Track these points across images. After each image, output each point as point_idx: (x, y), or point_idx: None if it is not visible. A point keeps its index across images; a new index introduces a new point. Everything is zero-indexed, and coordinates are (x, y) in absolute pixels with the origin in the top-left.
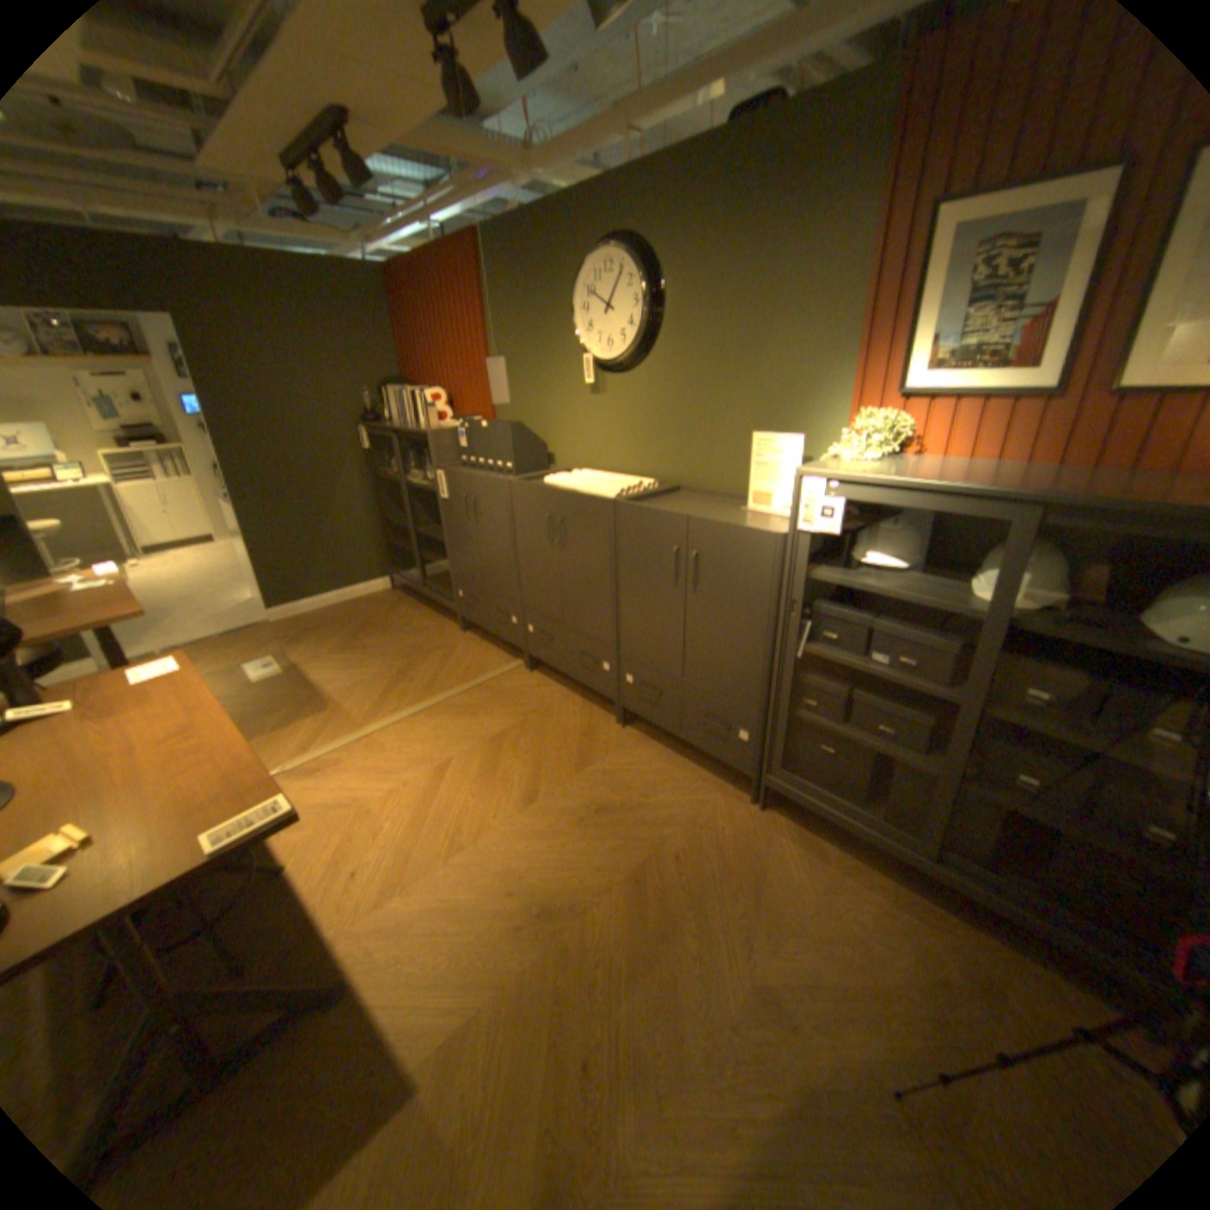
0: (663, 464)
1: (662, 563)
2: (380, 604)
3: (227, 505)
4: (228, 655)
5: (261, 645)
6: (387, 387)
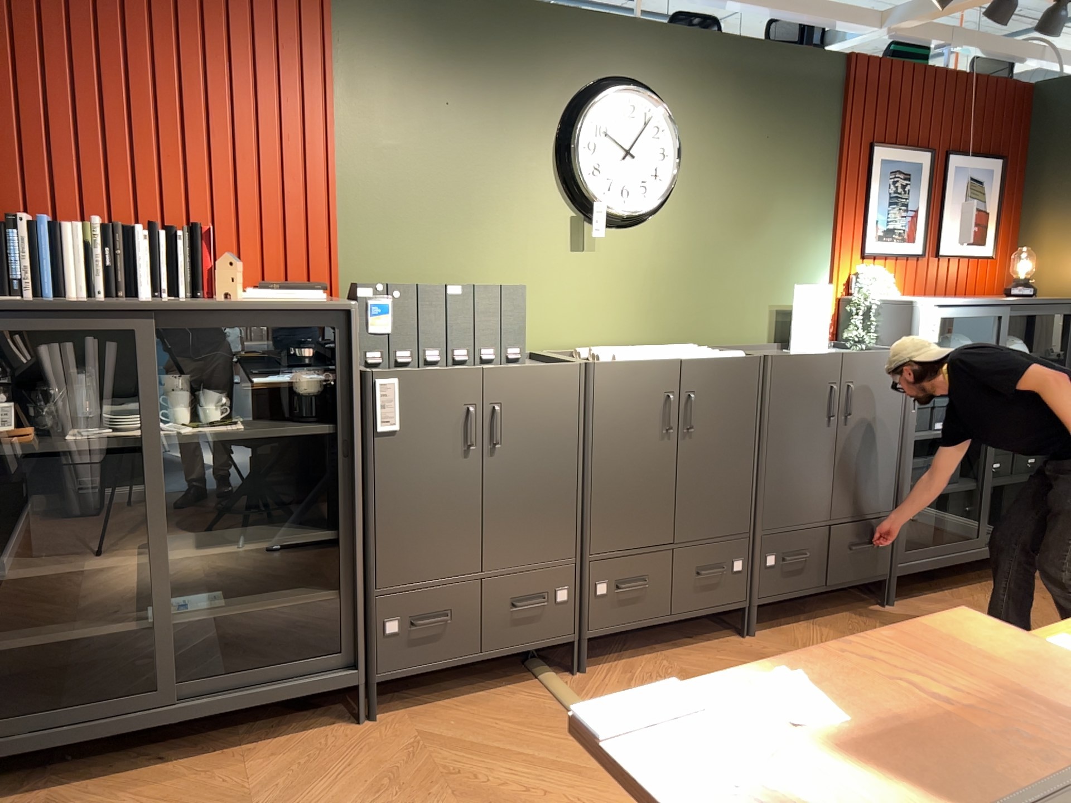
0: (672, 326)
1: (817, 406)
2: None
3: None
4: None
5: None
6: None
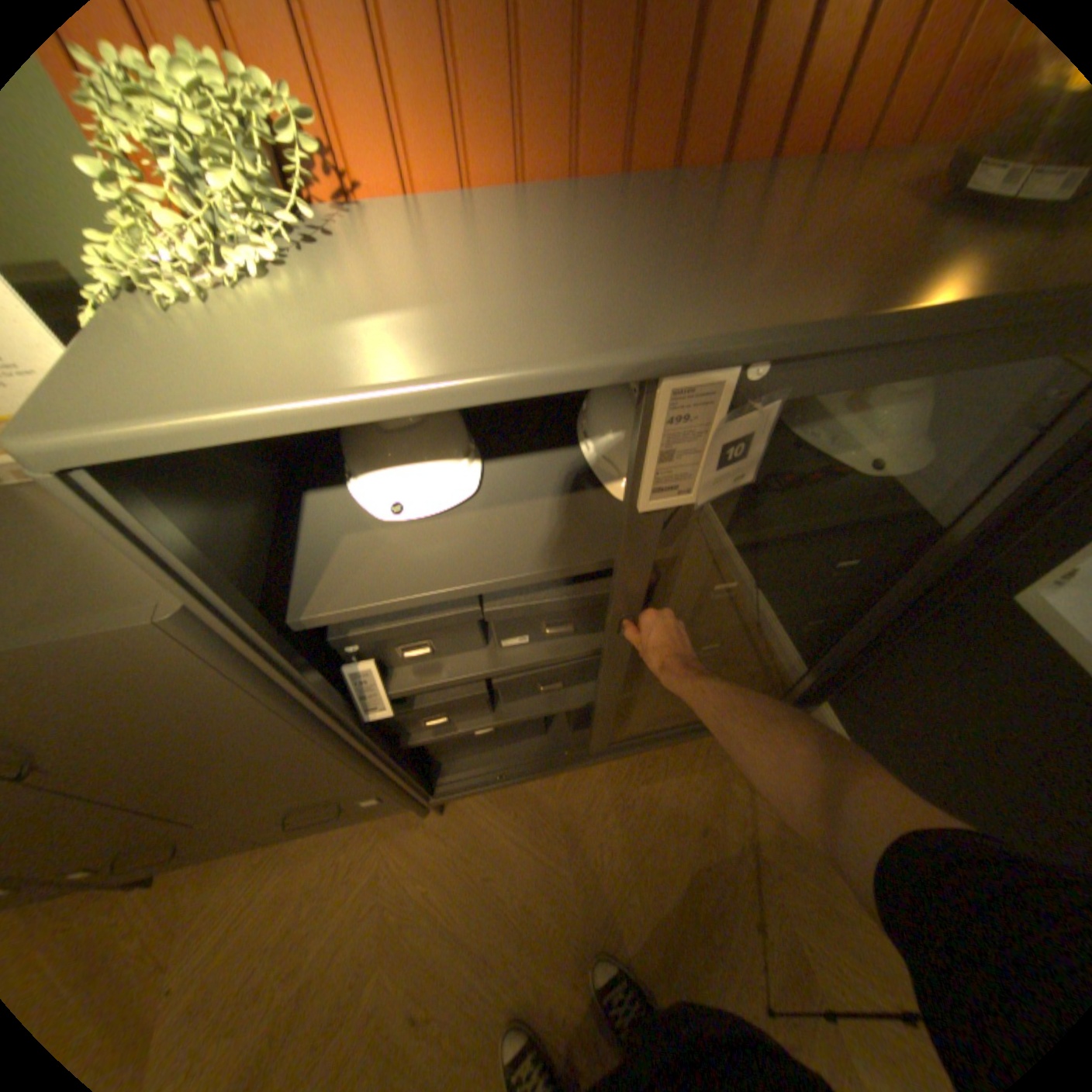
0: None
1: None
2: None
3: None
4: None
5: None
6: None
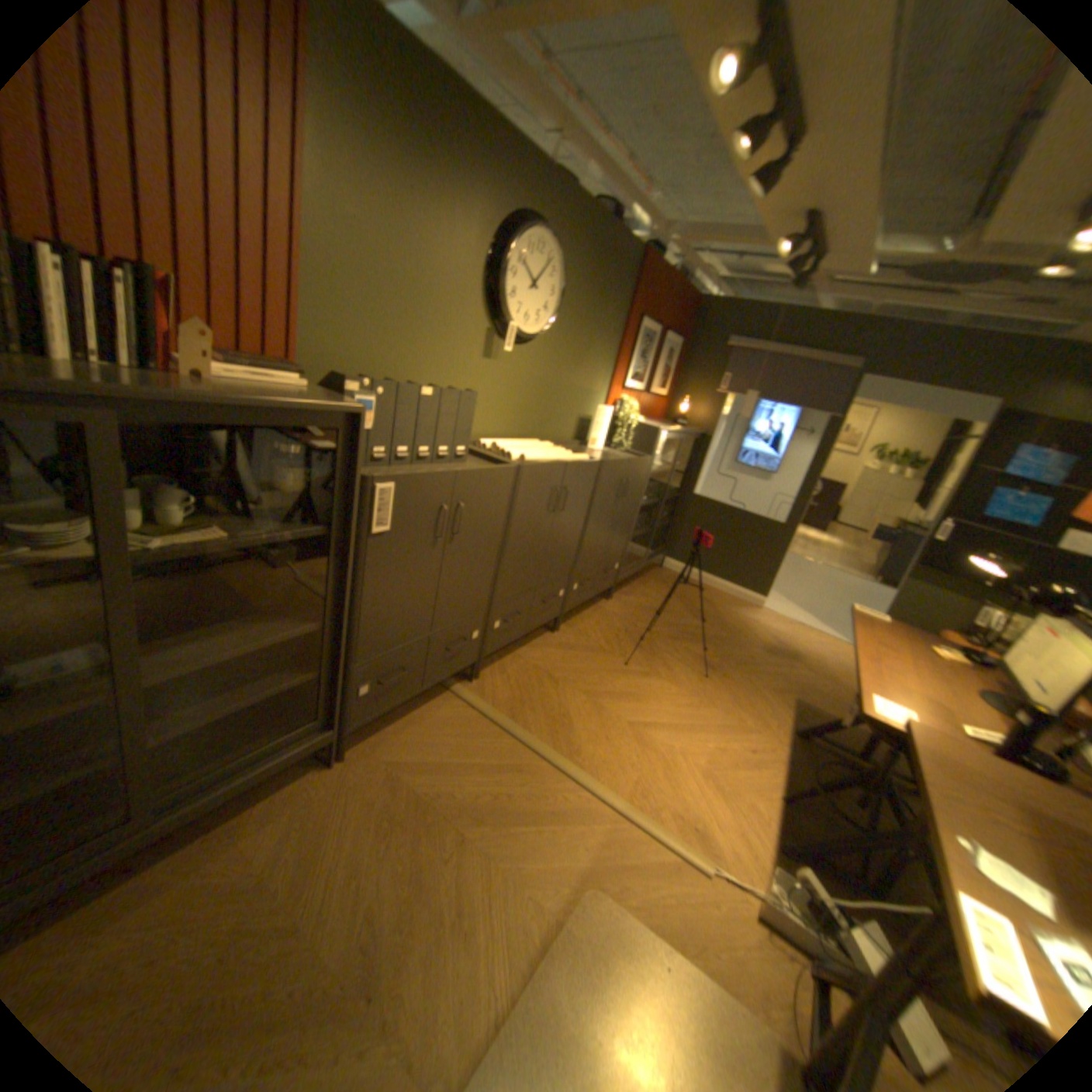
0: (528, 425)
1: (613, 492)
2: None
3: None
4: None
5: None
6: None
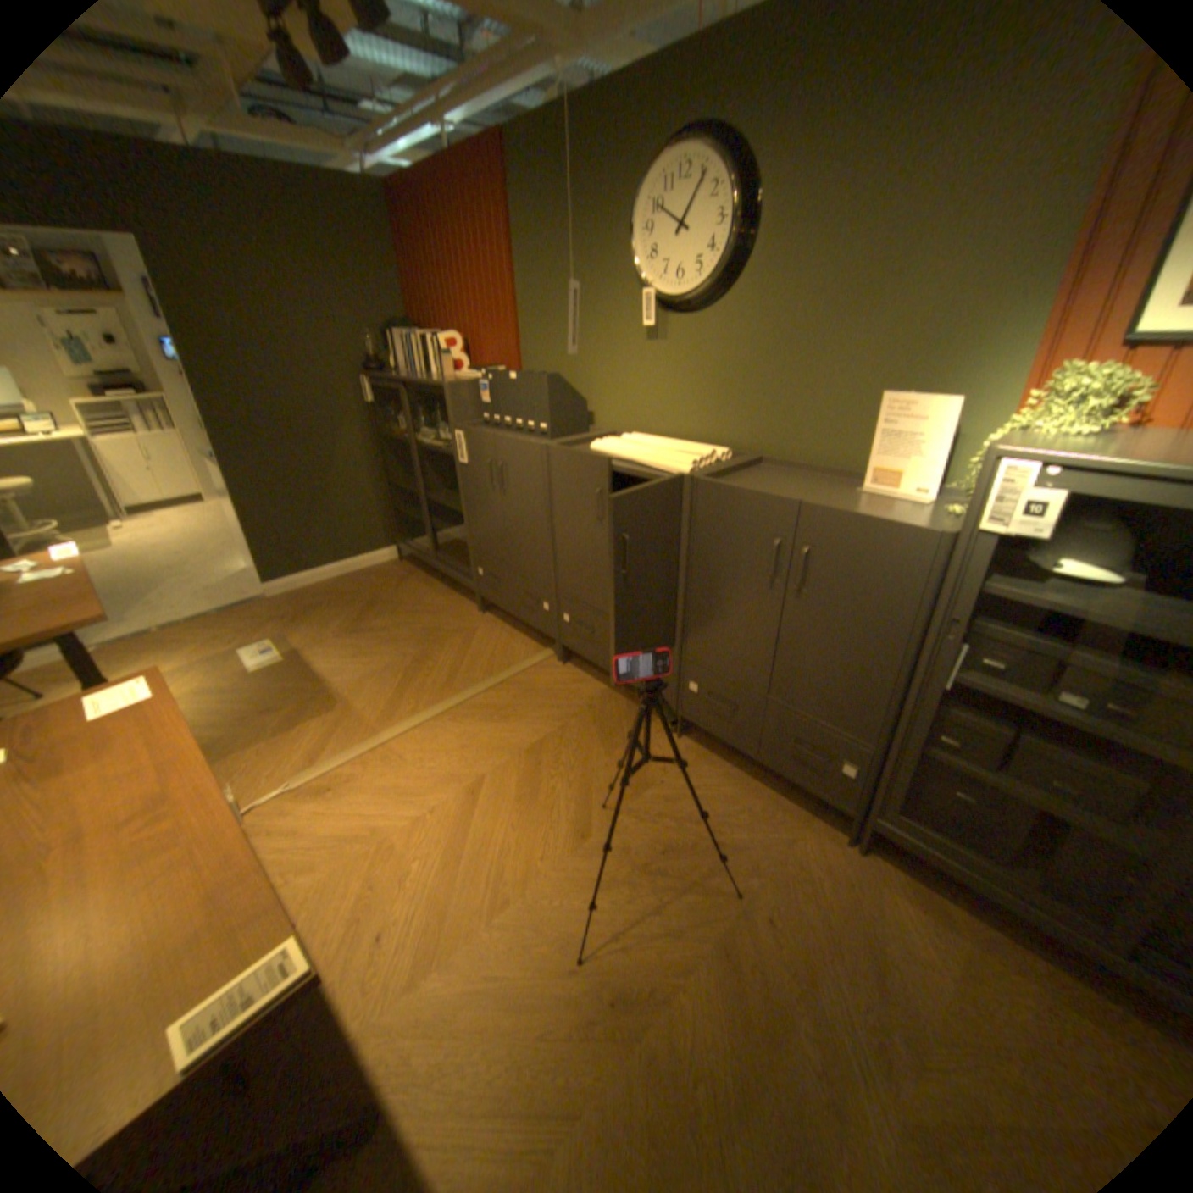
0: (739, 428)
1: (755, 557)
2: (389, 578)
3: (215, 467)
4: (222, 639)
5: (260, 626)
6: (393, 331)
